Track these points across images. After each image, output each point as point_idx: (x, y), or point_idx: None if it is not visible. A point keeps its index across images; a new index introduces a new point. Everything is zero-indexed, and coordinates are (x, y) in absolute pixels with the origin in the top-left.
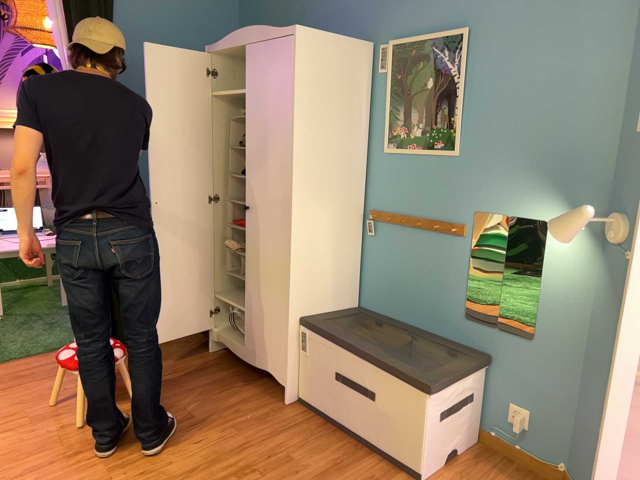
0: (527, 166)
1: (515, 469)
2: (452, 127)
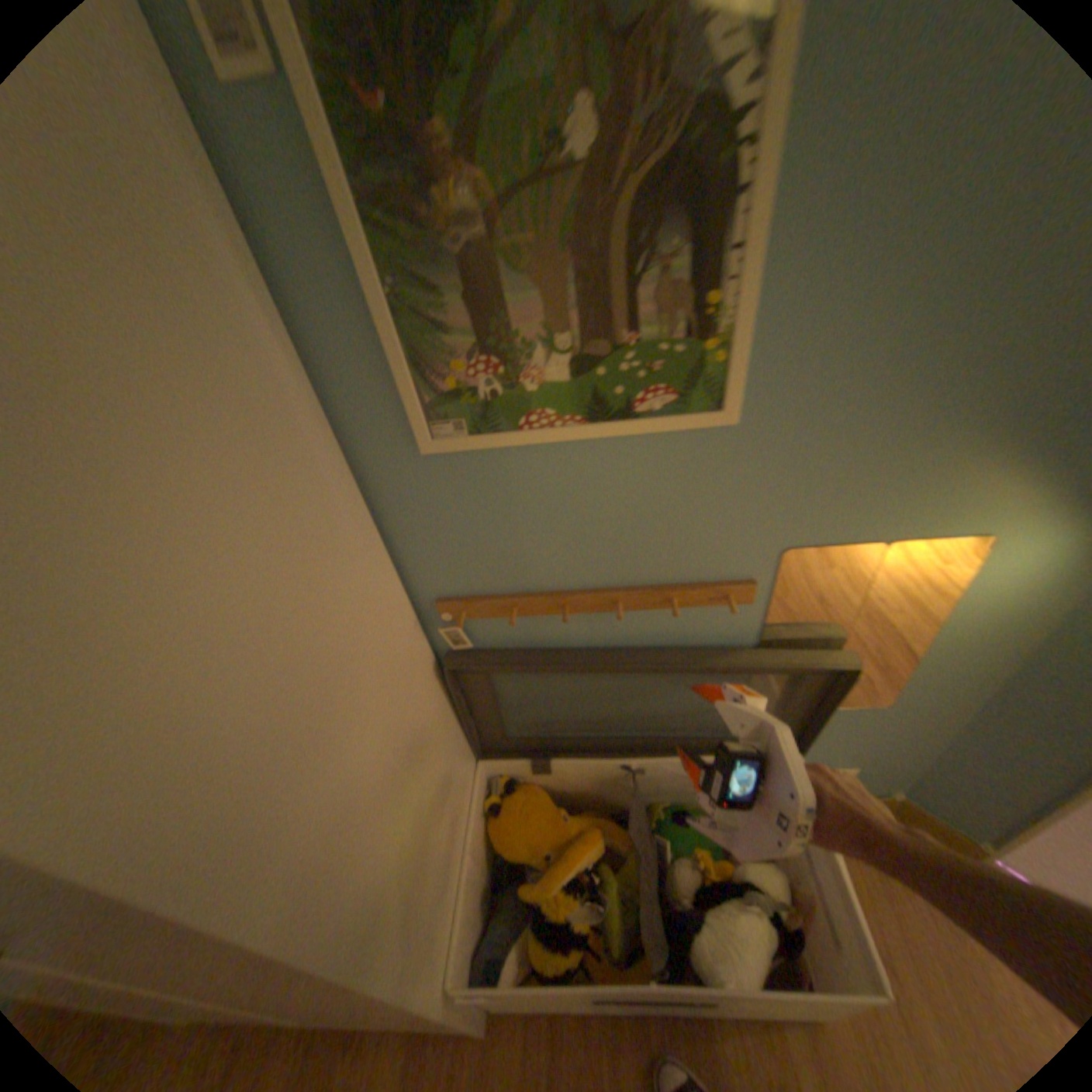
0: (992, 413)
1: None
2: (720, 326)
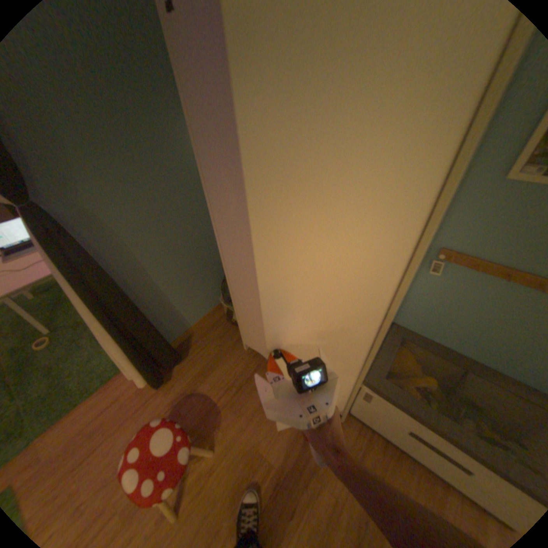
0: None
1: None
2: None
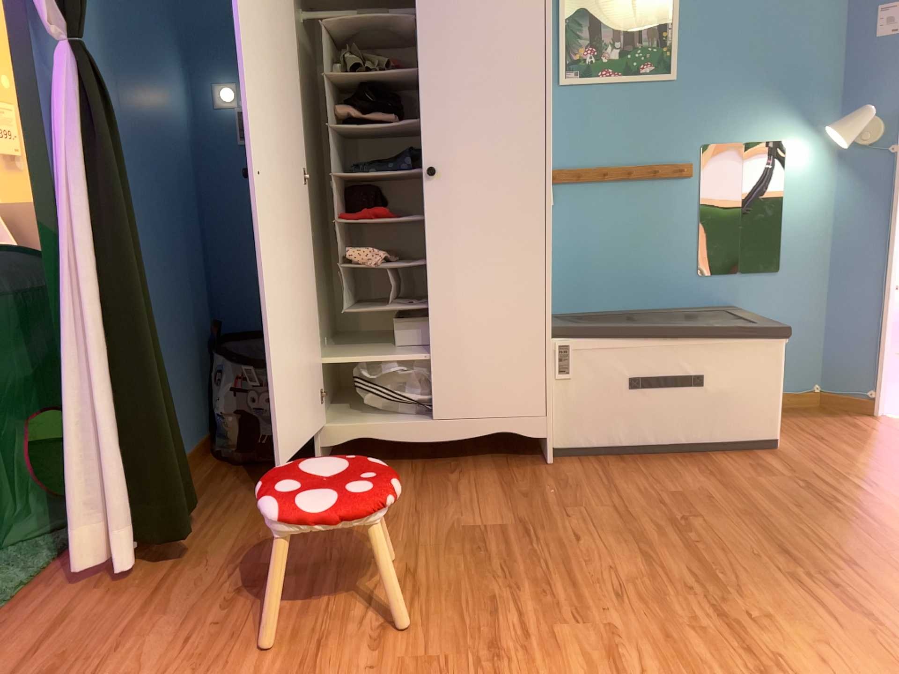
0: (760, 84)
1: (785, 413)
2: (665, 45)
